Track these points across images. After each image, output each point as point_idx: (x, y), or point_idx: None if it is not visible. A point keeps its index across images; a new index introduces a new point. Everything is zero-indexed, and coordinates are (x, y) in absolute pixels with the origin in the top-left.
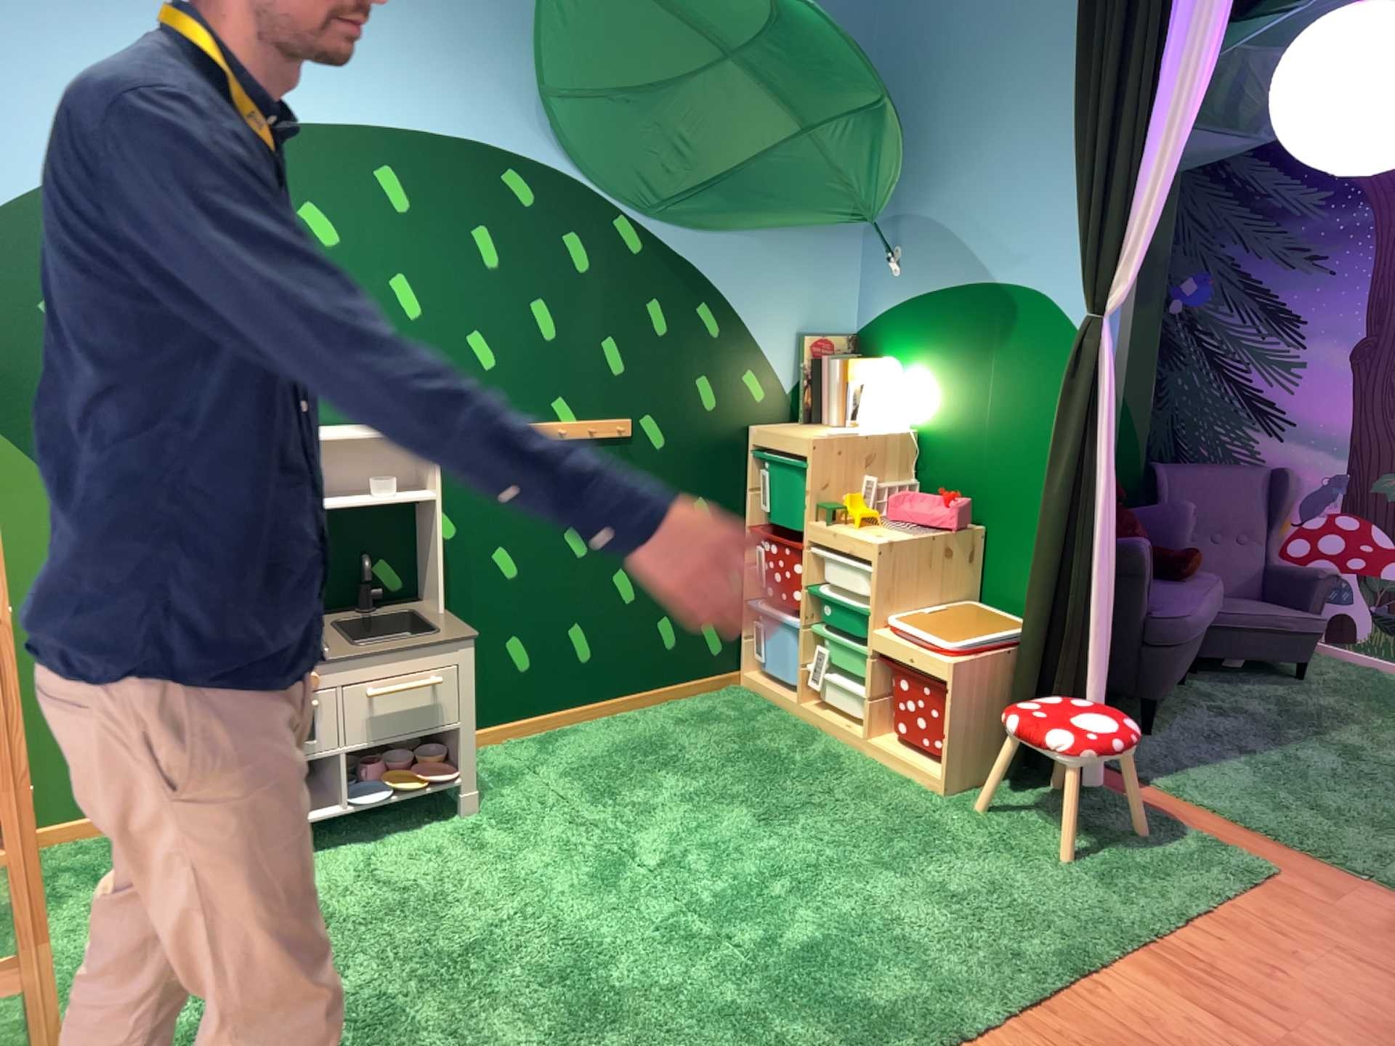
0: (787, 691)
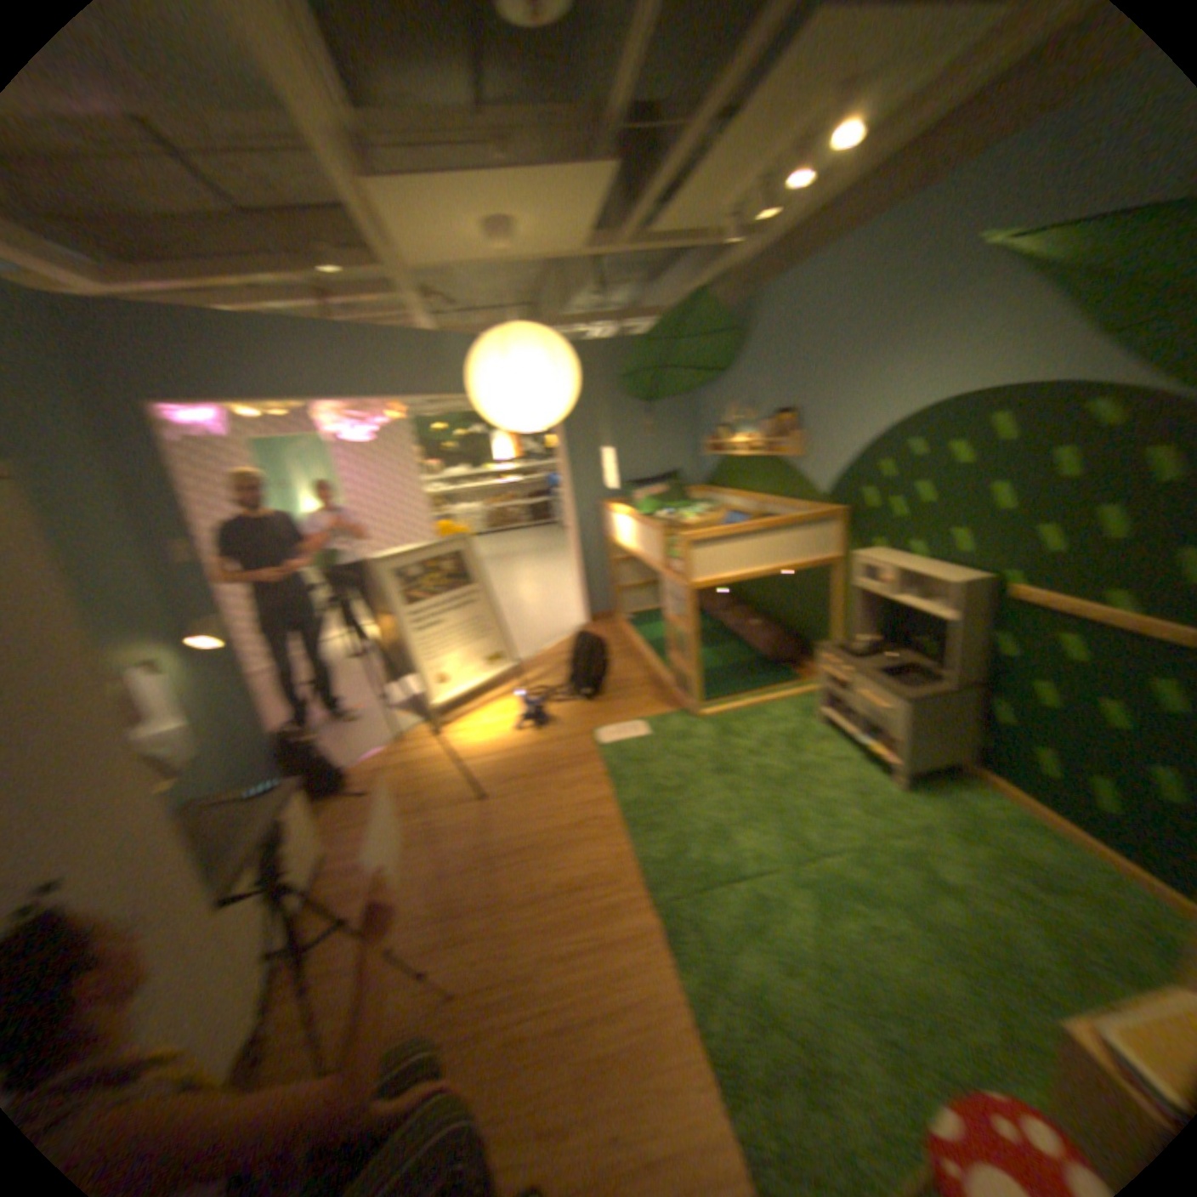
0: None
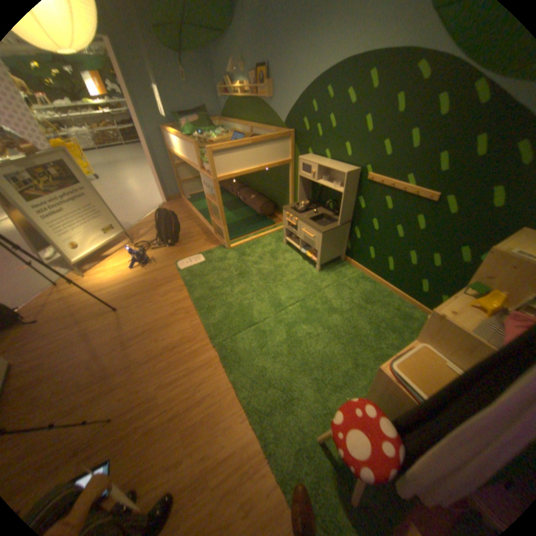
0: None
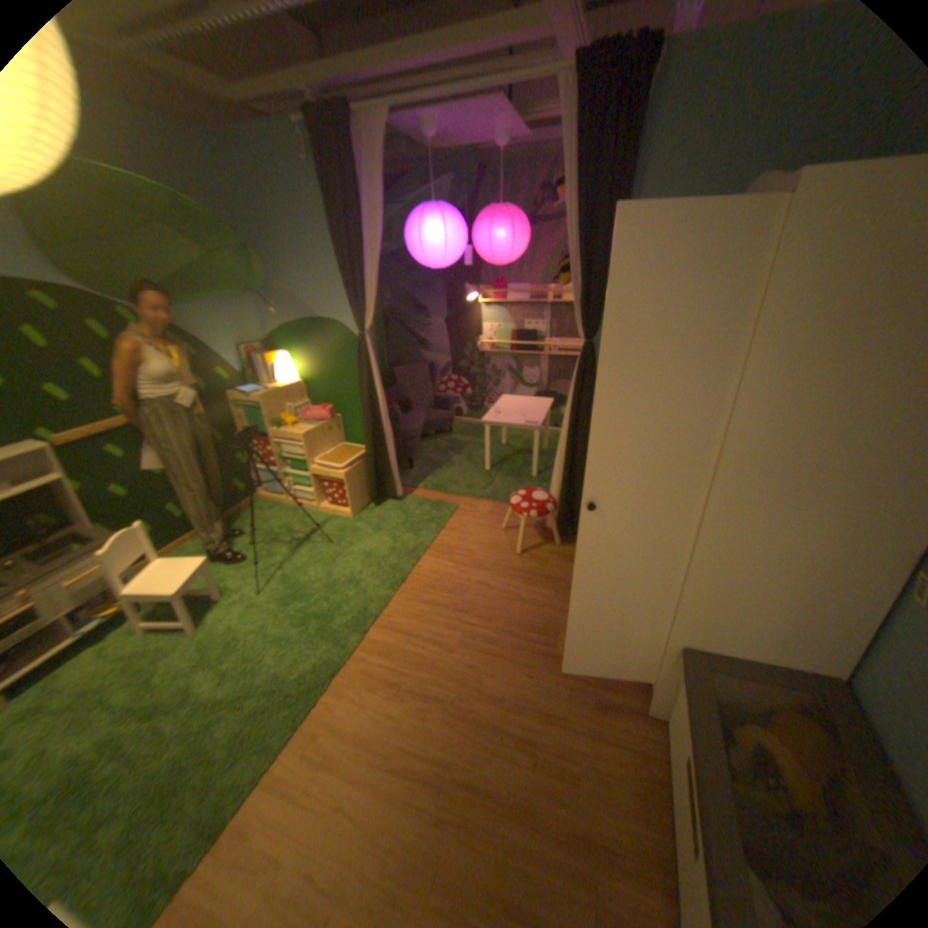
0: (280, 496)
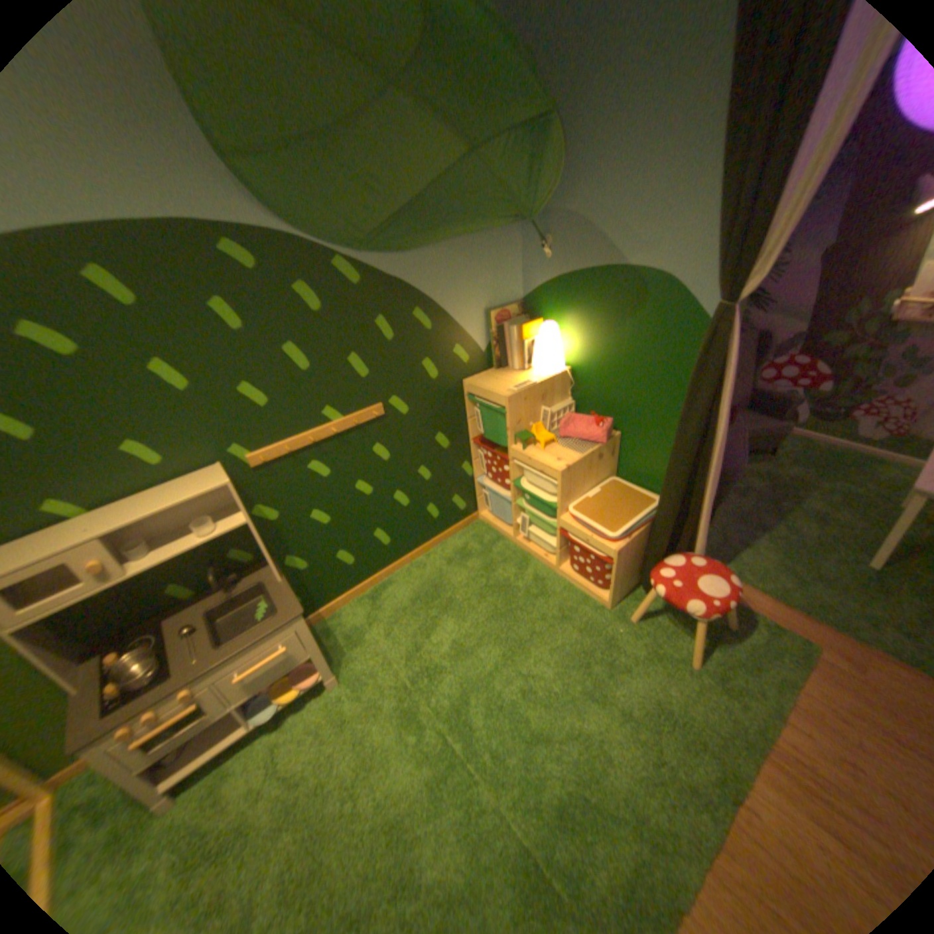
0: (505, 525)
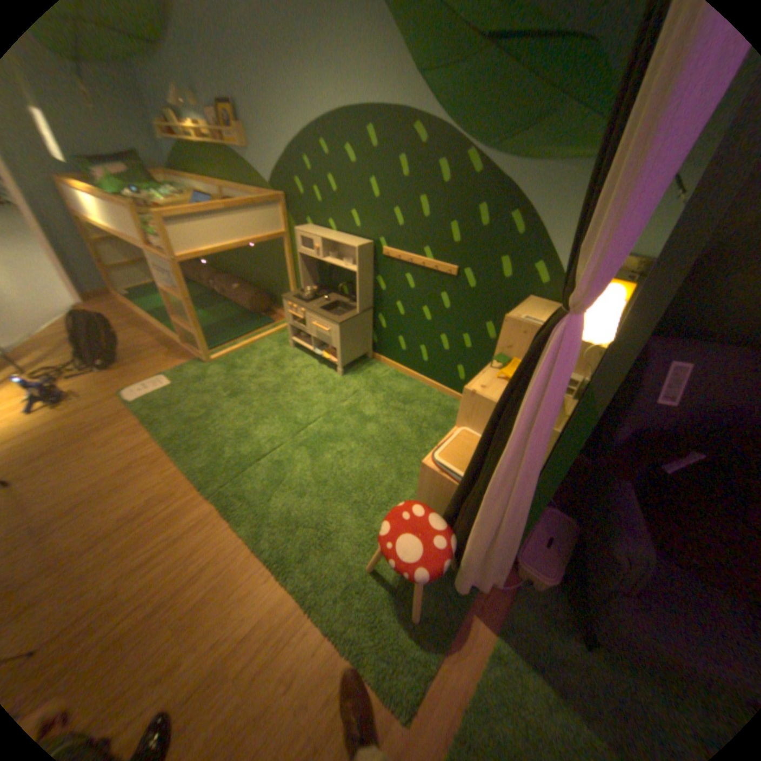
0: None
